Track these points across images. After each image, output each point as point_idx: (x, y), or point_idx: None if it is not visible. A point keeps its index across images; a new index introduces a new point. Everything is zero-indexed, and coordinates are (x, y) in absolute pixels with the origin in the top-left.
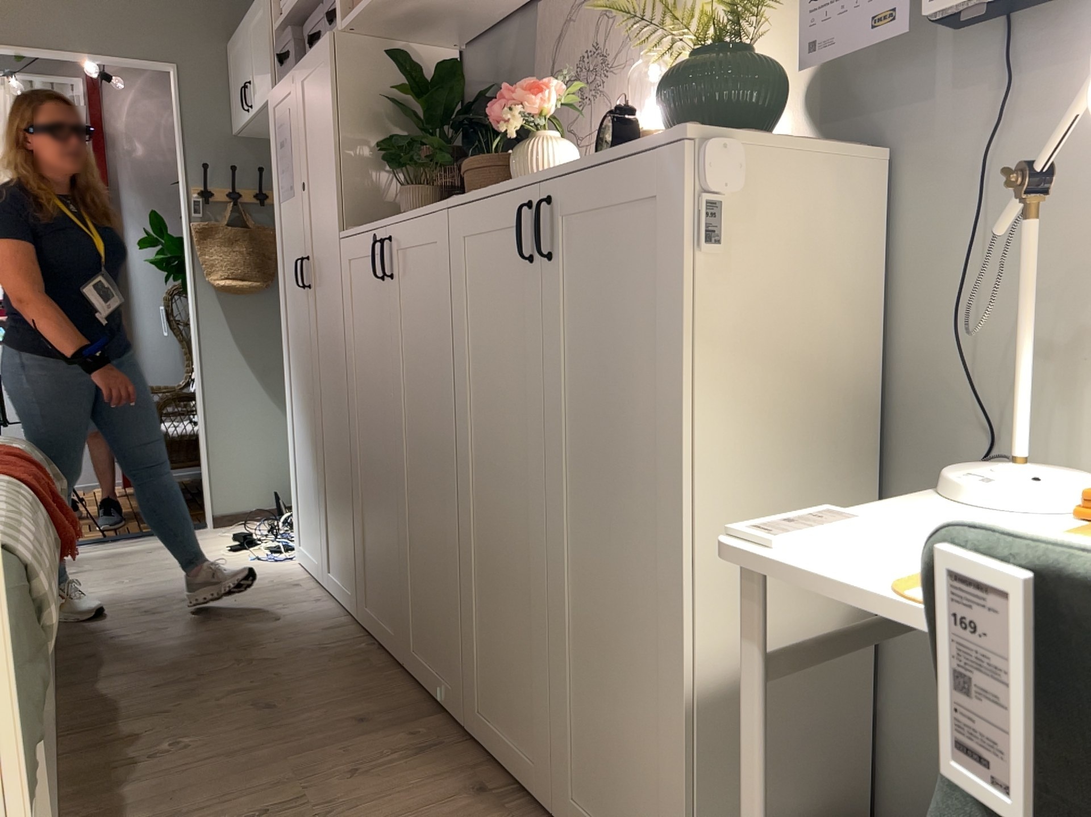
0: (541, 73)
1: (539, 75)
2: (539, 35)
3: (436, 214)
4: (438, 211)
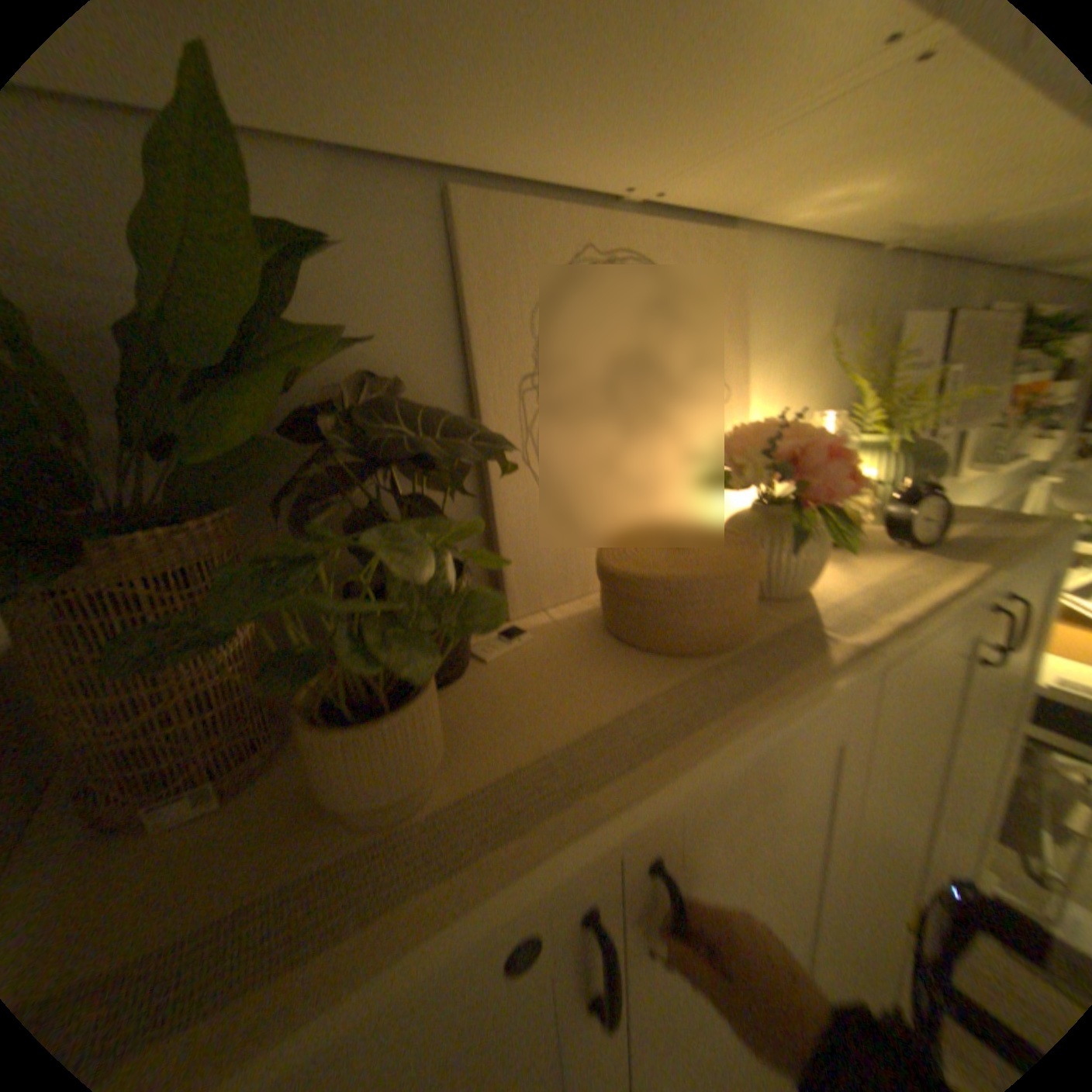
0: (501, 349)
1: (480, 347)
2: (473, 263)
3: (861, 690)
4: (859, 684)
